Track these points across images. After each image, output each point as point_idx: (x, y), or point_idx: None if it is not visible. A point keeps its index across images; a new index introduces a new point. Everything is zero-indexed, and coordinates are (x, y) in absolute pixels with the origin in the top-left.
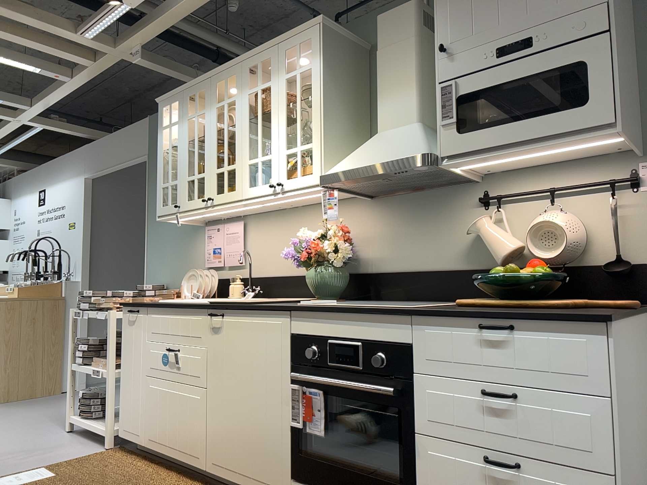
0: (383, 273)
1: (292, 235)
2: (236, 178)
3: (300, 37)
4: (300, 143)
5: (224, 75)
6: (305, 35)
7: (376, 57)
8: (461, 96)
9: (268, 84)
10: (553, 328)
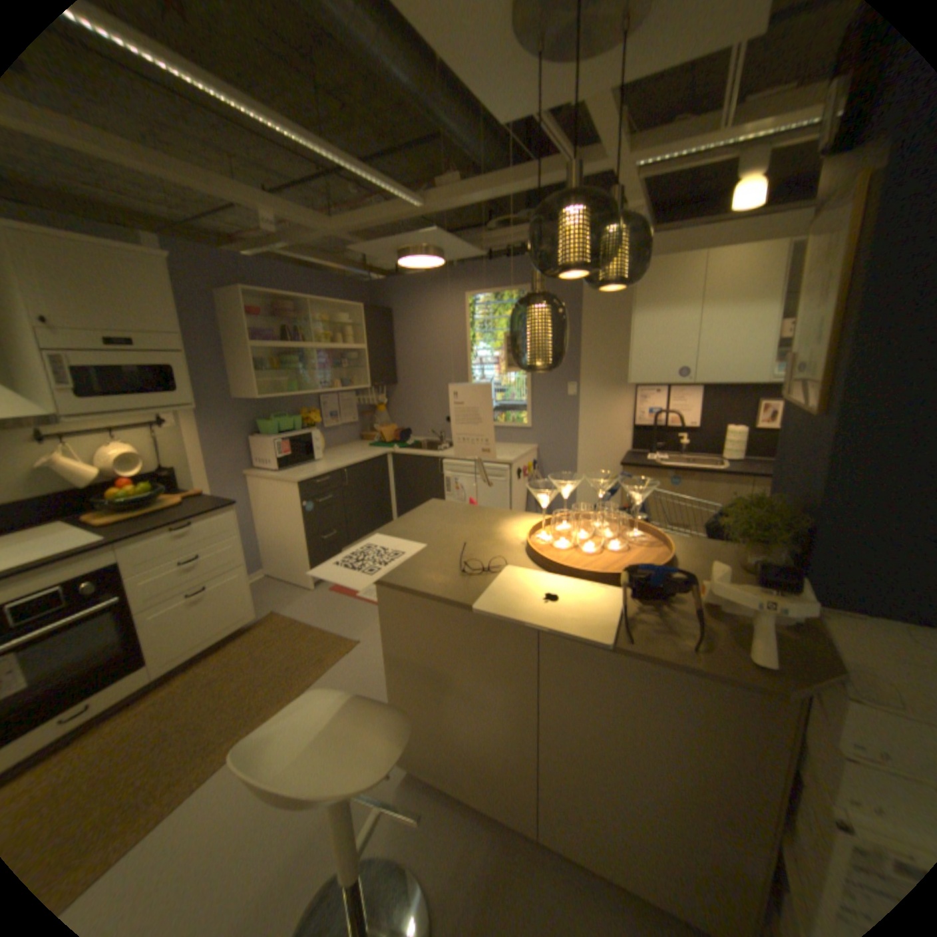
0: None
1: None
2: None
3: None
4: None
5: None
6: None
7: None
8: (77, 366)
9: None
10: (211, 515)
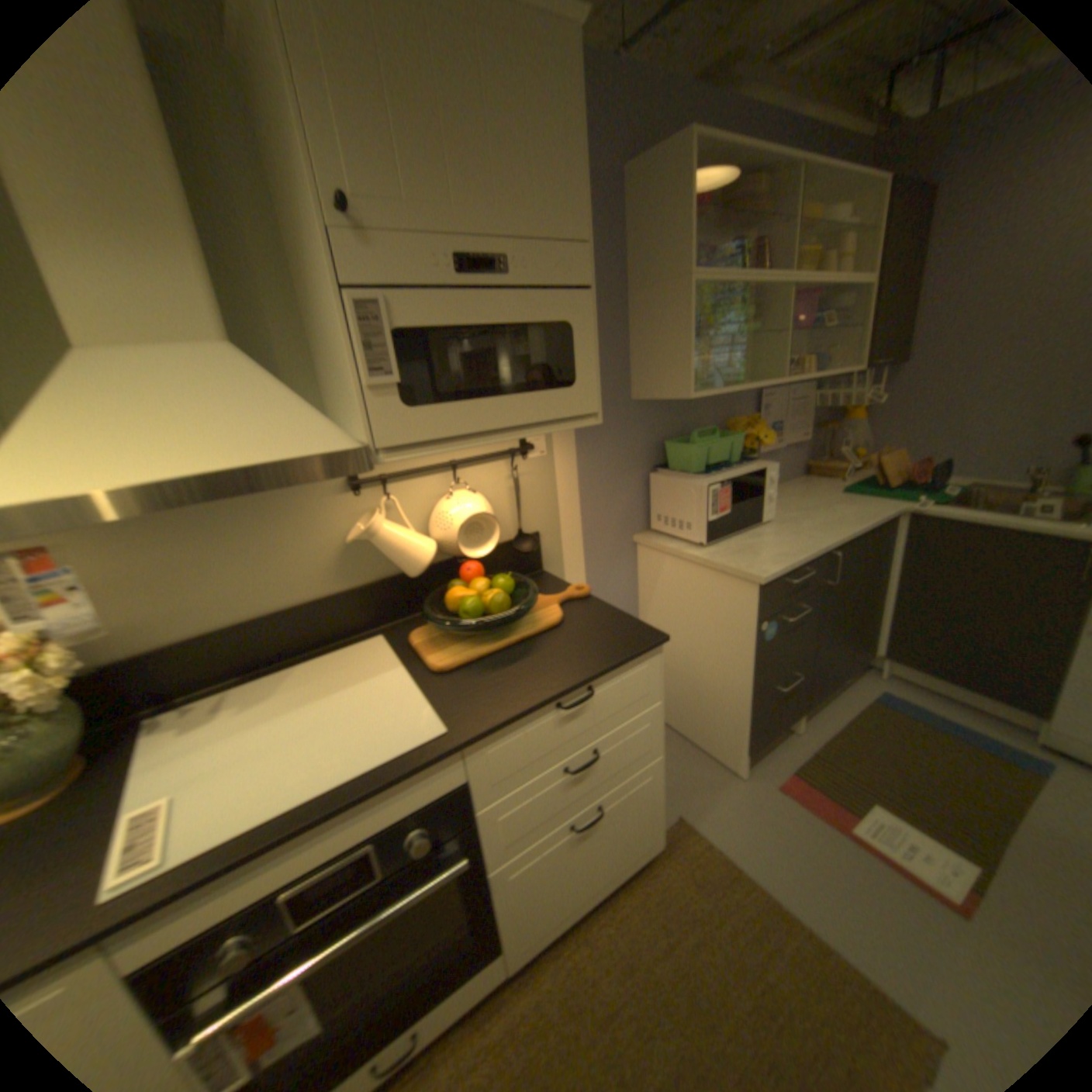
0: (152, 649)
1: None
2: None
3: None
4: None
5: None
6: None
7: None
8: (400, 329)
9: None
10: (623, 669)
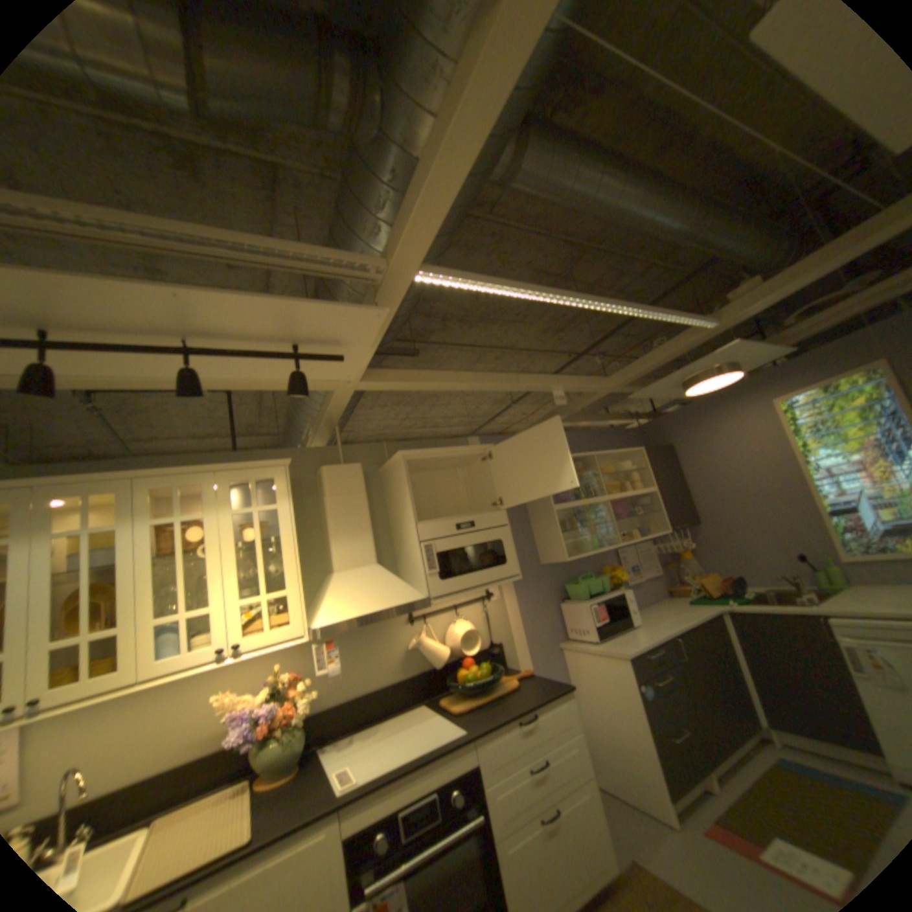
0: (323, 710)
1: (163, 706)
2: (121, 649)
3: (258, 472)
4: (268, 591)
5: (82, 486)
6: (266, 471)
7: (327, 501)
8: (439, 553)
9: (199, 514)
10: (553, 706)
